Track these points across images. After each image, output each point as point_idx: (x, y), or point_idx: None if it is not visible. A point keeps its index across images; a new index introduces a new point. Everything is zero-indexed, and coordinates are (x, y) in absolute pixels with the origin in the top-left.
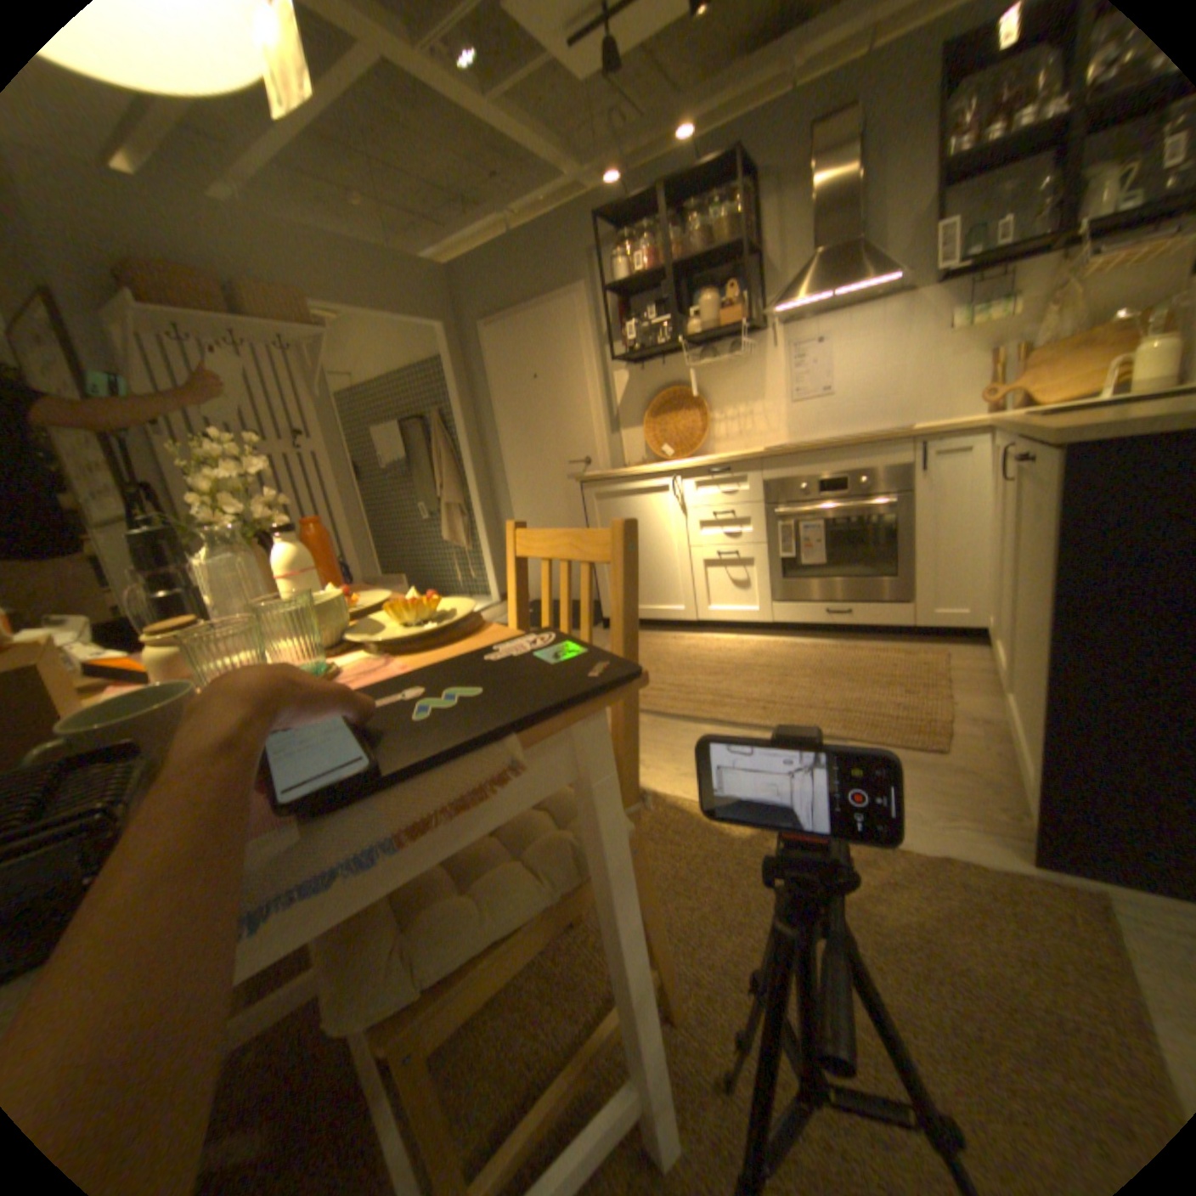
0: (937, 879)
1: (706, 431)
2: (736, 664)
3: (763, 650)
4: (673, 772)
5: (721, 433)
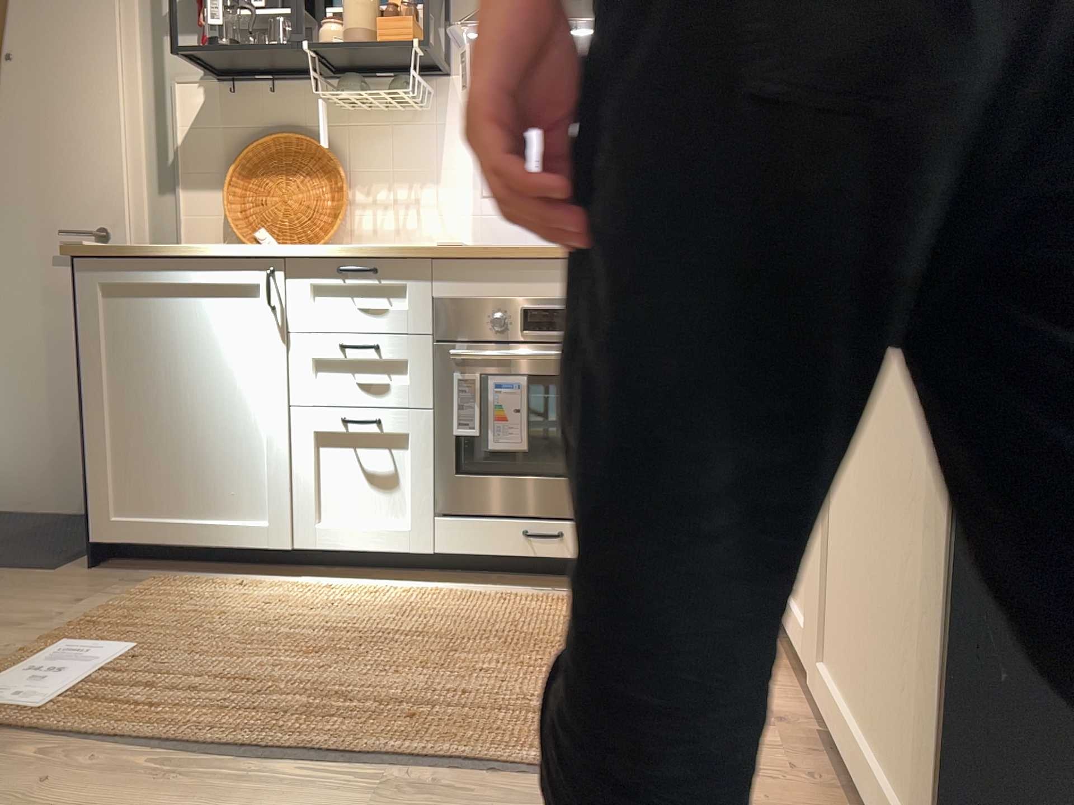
0: None
1: (339, 216)
2: (365, 635)
3: (418, 607)
4: None
5: (365, 226)
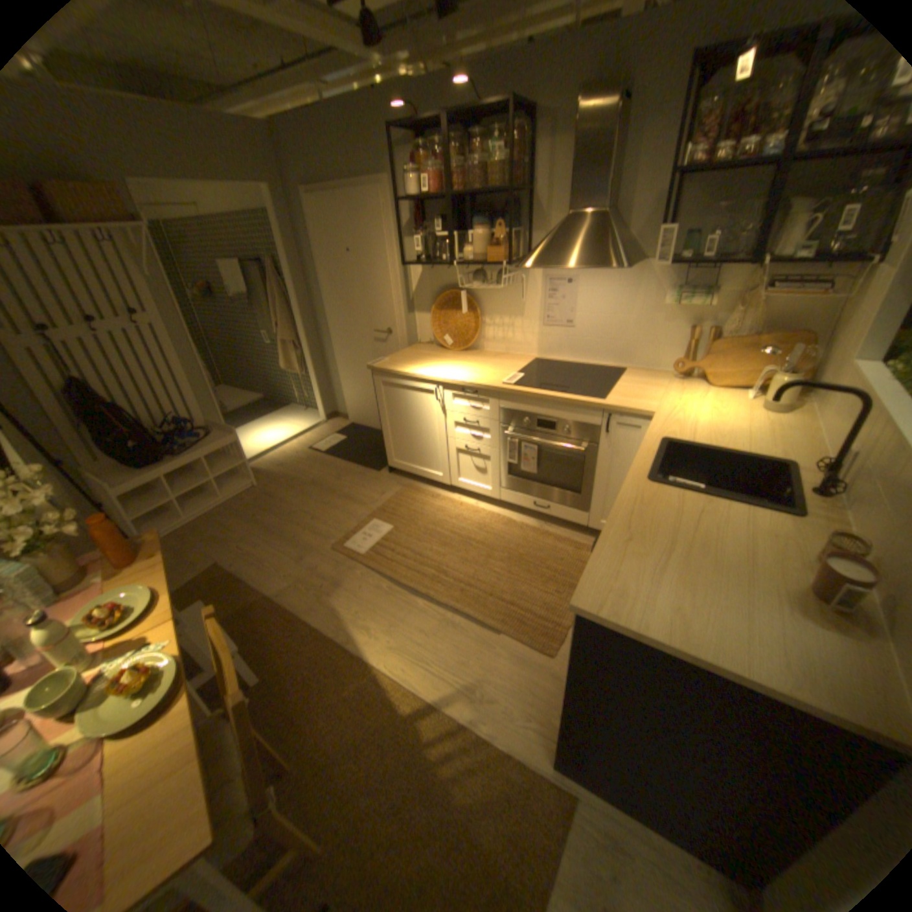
0: (497, 770)
1: (477, 333)
2: (463, 537)
3: (487, 523)
4: (384, 644)
5: (490, 335)
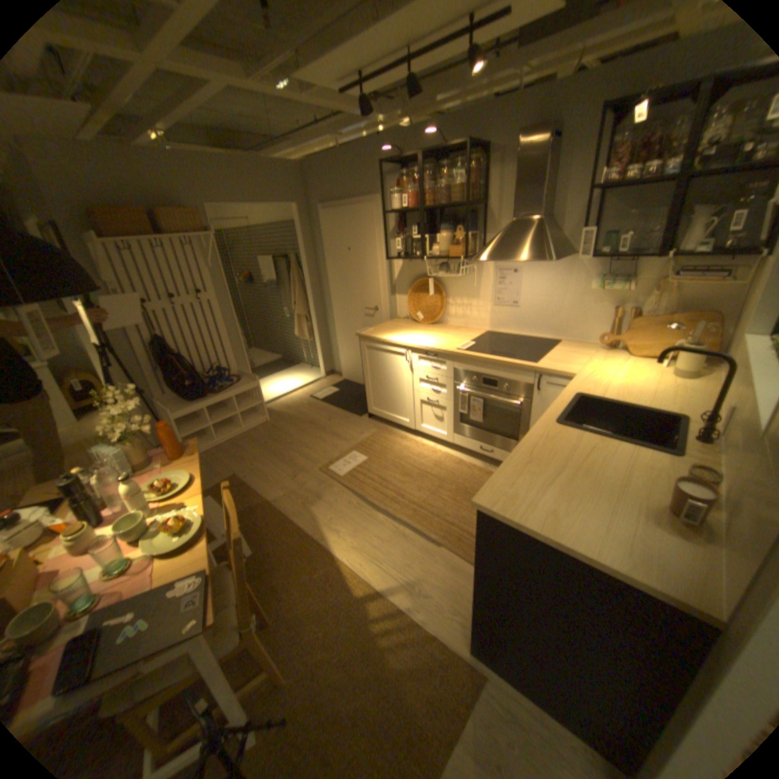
0: (424, 647)
1: (442, 311)
2: (420, 470)
3: (441, 461)
4: (349, 544)
5: (453, 312)
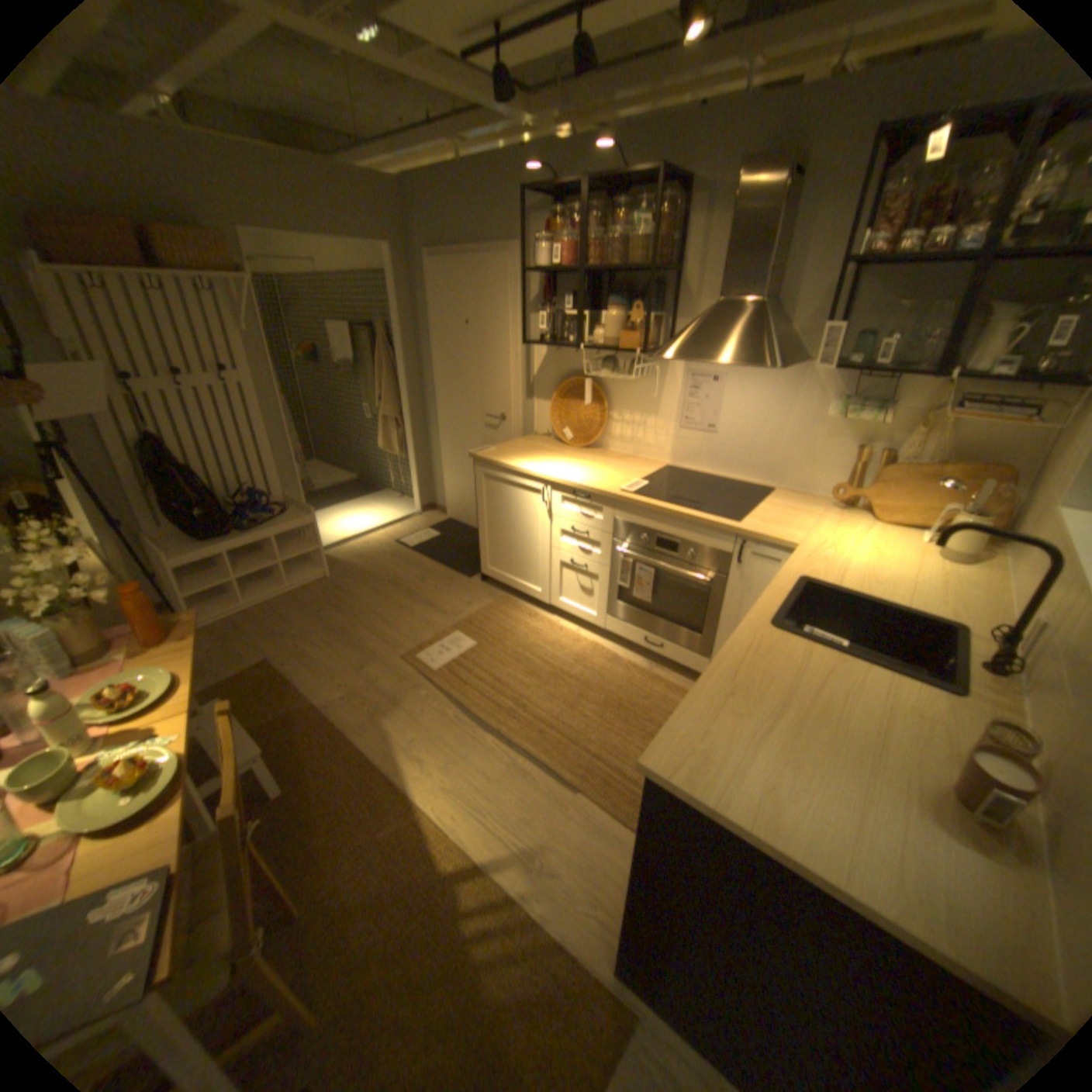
0: (543, 963)
1: (602, 430)
2: (554, 668)
3: (585, 656)
4: (438, 784)
5: (617, 433)
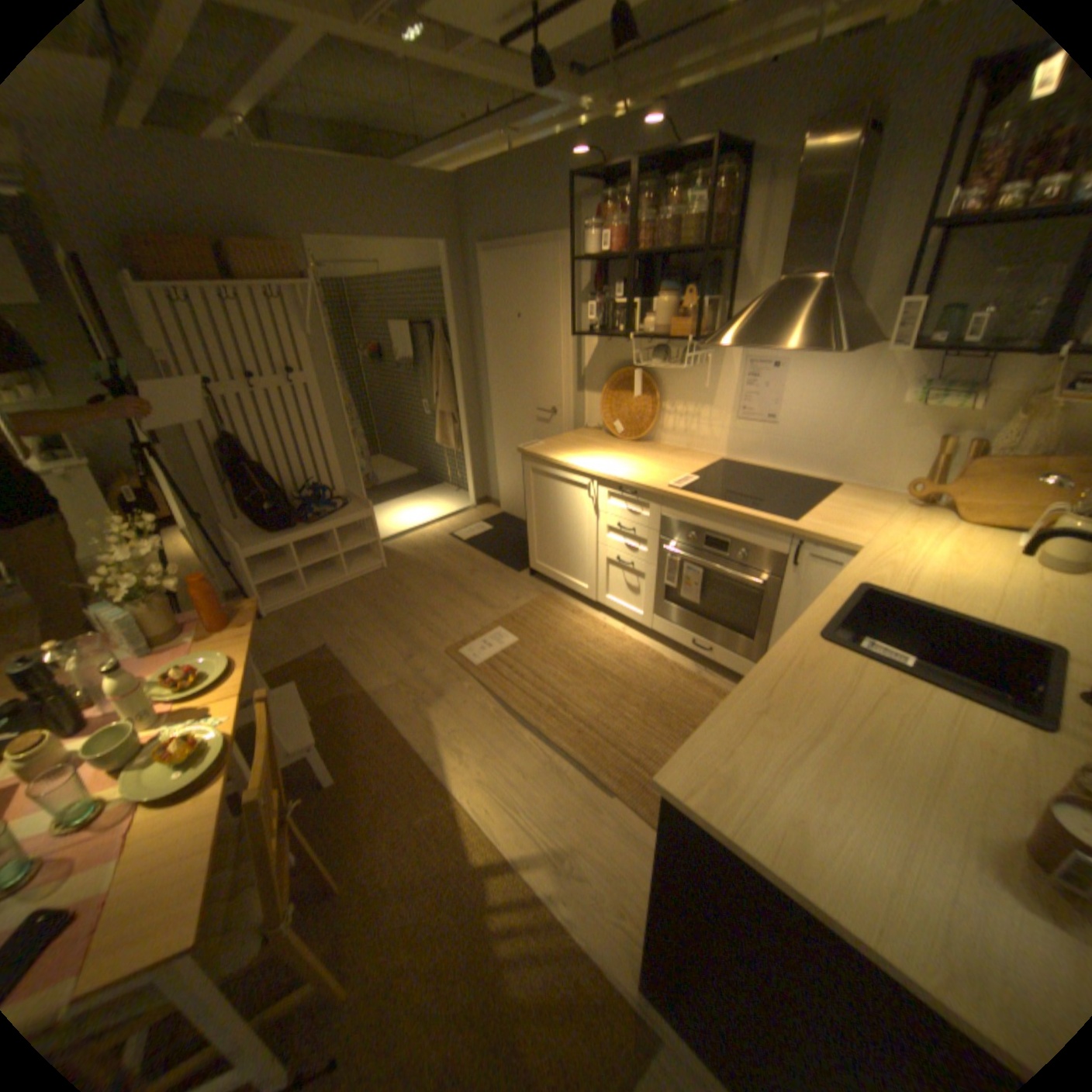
0: (566, 969)
1: (653, 422)
2: (596, 667)
3: (630, 656)
4: (474, 777)
5: (669, 425)
